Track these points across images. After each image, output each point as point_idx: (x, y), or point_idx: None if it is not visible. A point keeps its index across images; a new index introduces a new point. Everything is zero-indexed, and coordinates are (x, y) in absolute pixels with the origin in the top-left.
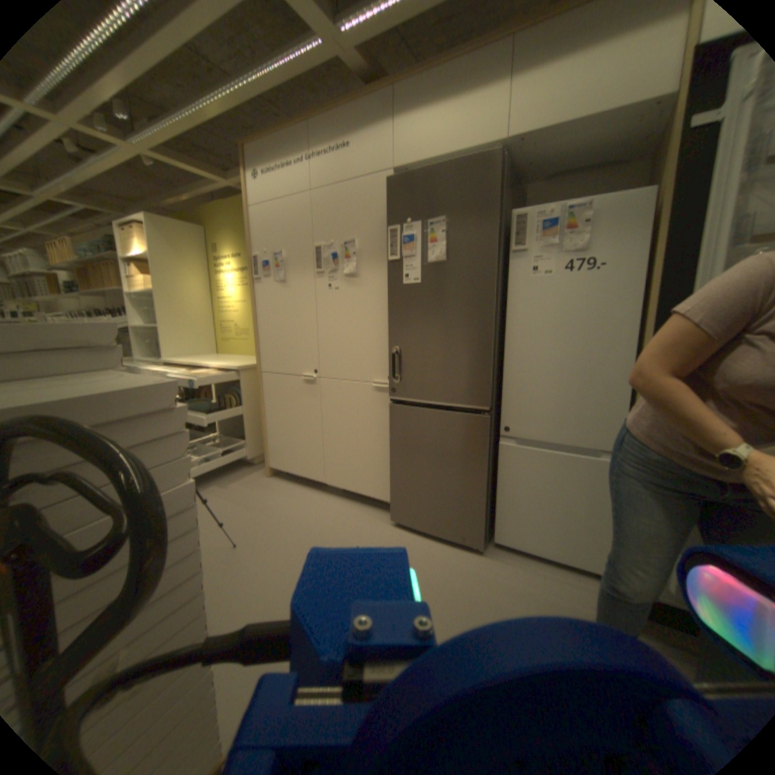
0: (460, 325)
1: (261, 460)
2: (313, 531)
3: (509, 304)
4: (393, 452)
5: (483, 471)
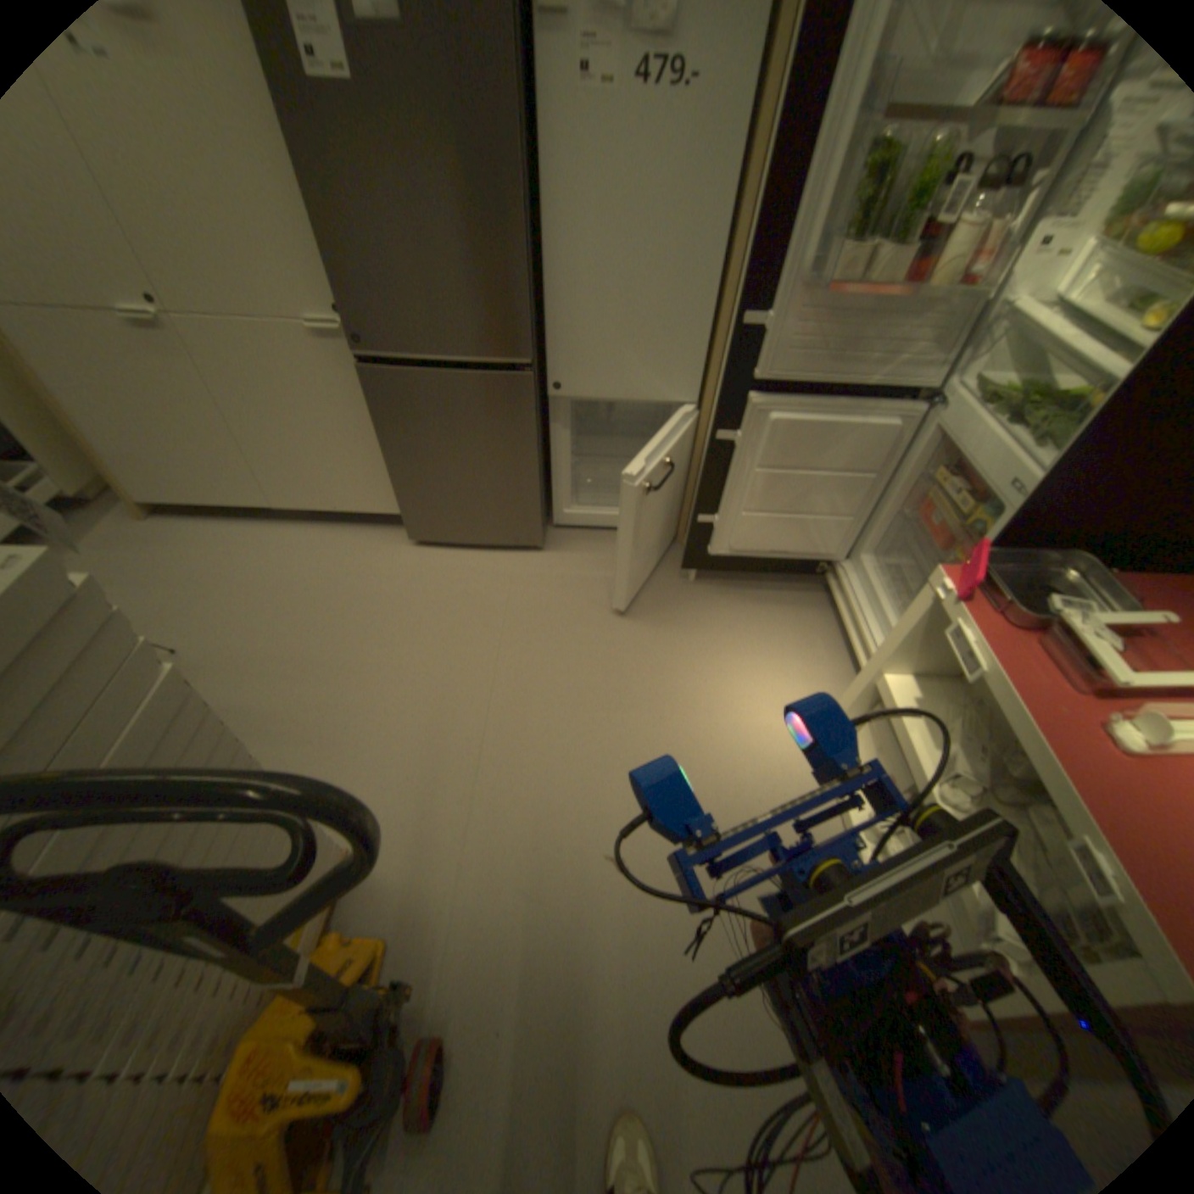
0: (461, 202)
1: (102, 491)
2: (295, 590)
3: (541, 147)
4: (388, 447)
5: (533, 454)
